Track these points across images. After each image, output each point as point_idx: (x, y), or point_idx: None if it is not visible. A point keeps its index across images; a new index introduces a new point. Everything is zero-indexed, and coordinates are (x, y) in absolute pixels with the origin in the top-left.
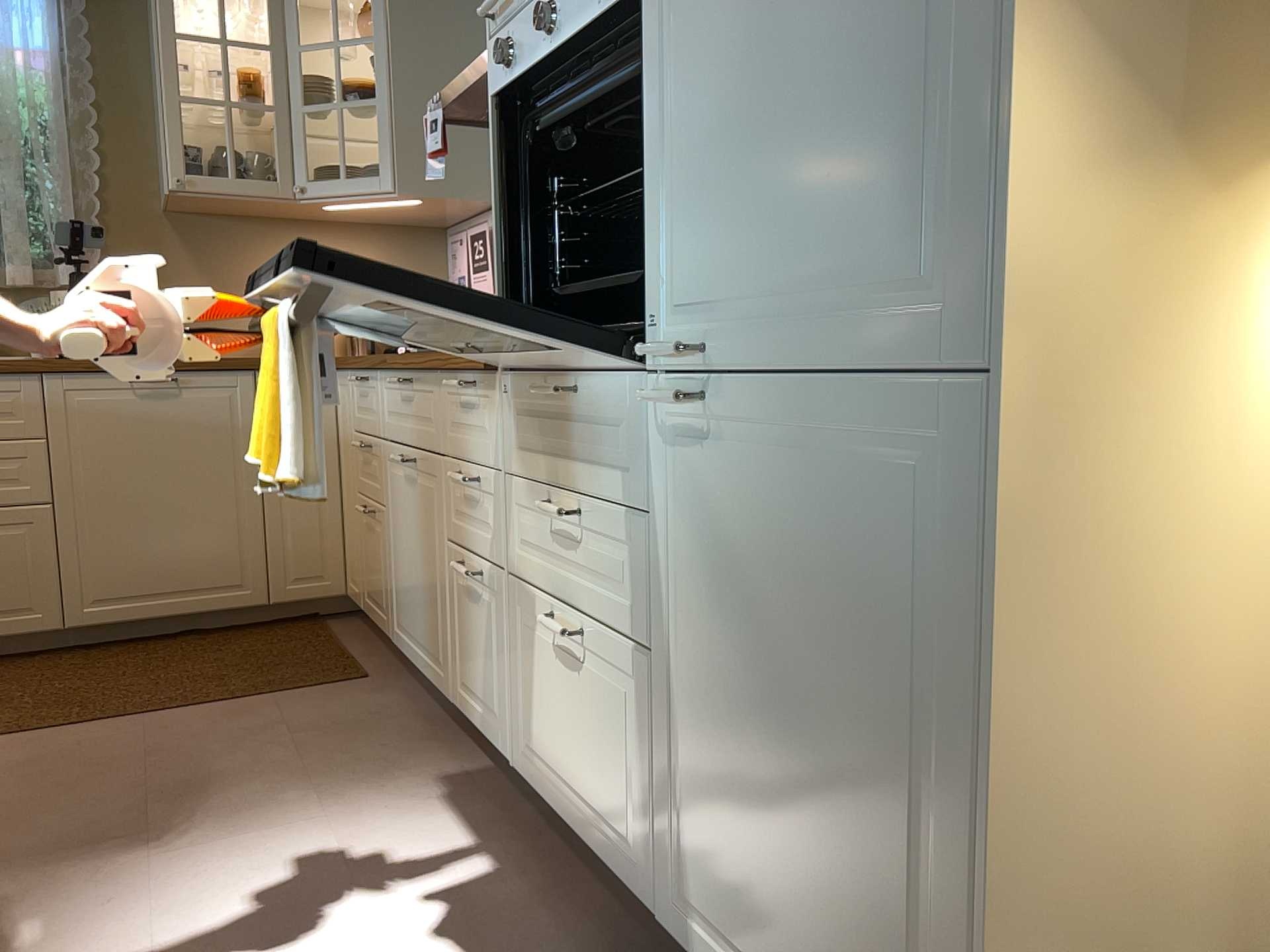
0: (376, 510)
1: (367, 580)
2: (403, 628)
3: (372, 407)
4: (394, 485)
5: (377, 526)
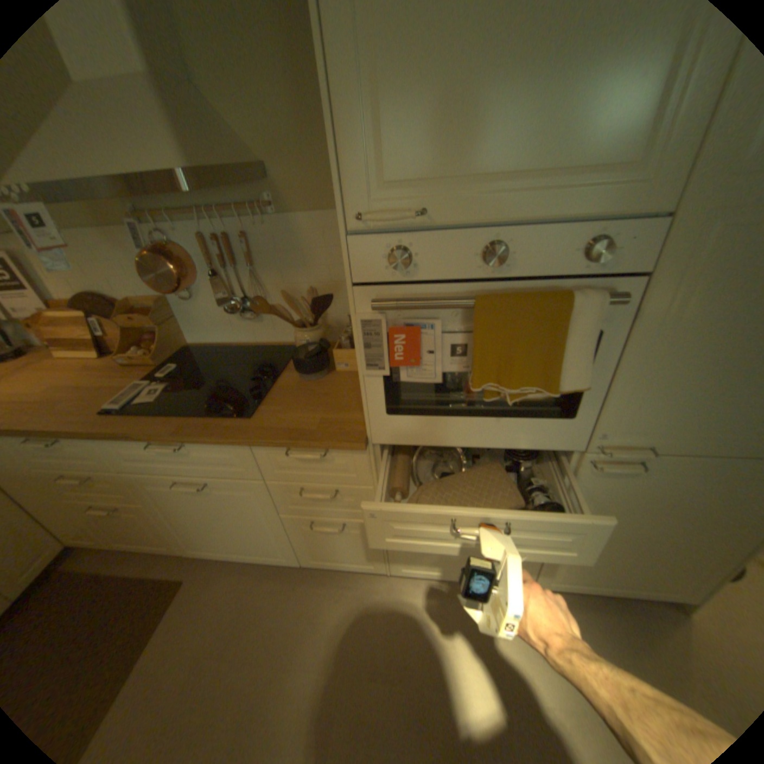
0: (120, 507)
1: (115, 538)
2: (203, 550)
3: (83, 457)
4: (159, 496)
5: (126, 515)
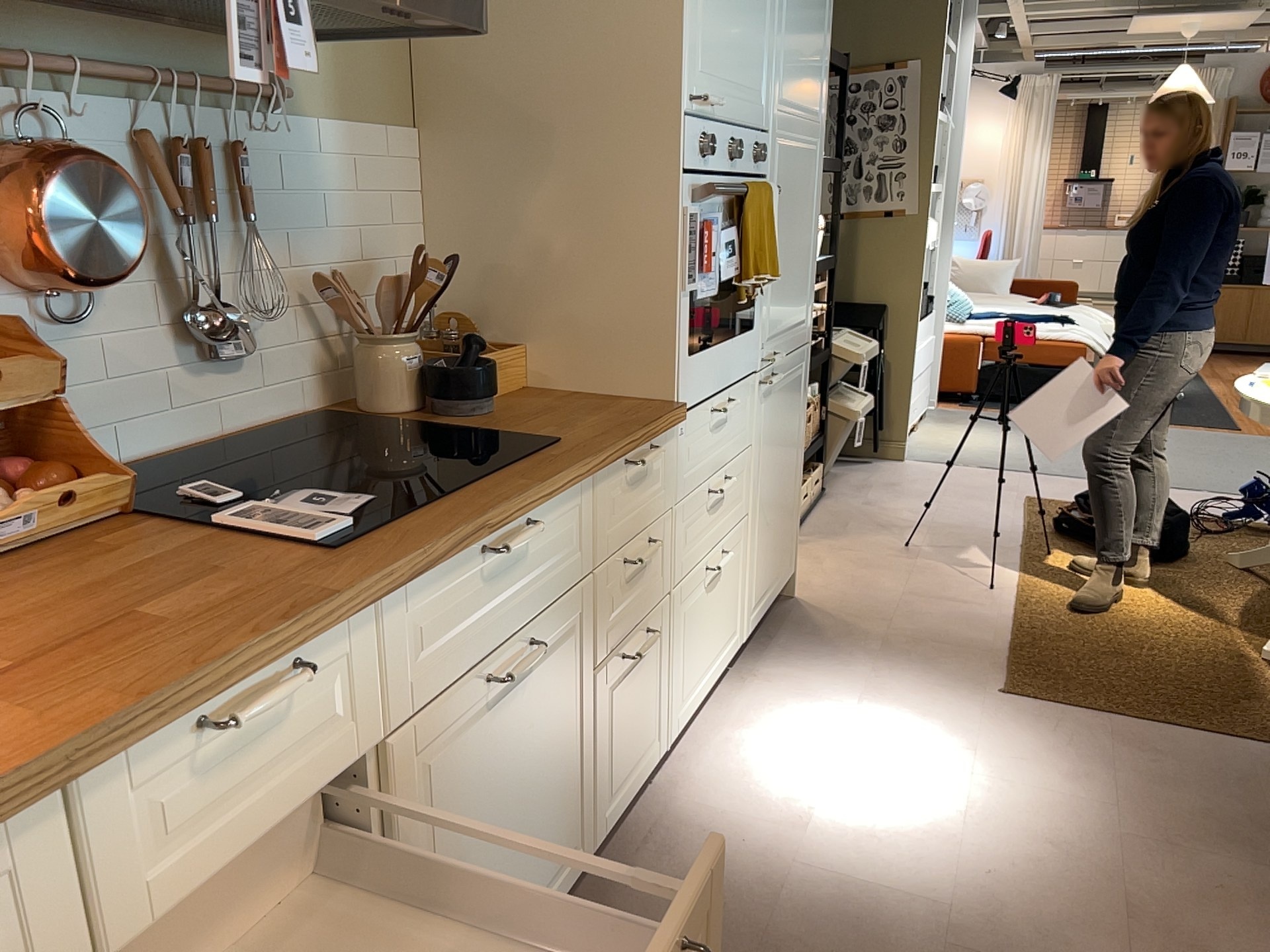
0: None
1: None
2: None
3: (324, 718)
4: (441, 777)
5: None
